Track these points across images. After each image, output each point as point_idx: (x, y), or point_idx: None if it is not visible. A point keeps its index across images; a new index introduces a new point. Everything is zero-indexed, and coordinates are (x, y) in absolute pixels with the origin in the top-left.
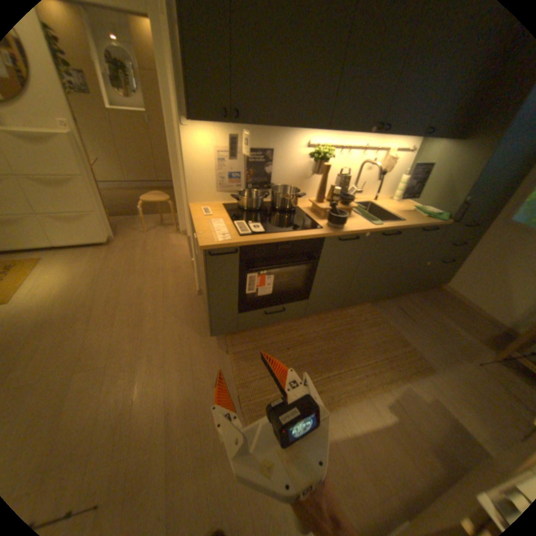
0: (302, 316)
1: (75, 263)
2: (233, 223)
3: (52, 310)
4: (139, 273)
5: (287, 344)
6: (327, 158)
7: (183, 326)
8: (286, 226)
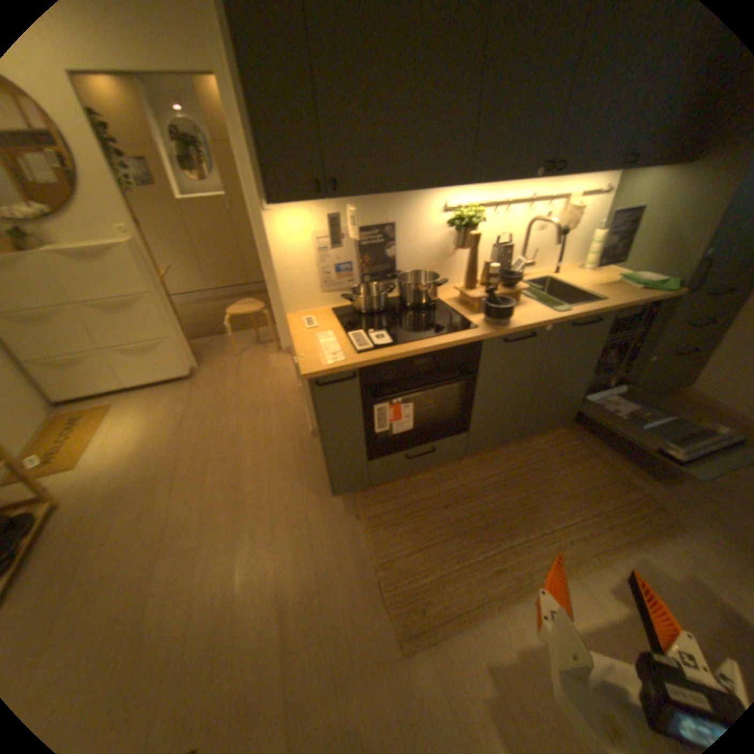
0: (462, 456)
1: (152, 407)
2: (347, 335)
3: (128, 473)
4: (233, 413)
5: (444, 500)
6: (474, 223)
7: (295, 483)
8: (424, 330)
